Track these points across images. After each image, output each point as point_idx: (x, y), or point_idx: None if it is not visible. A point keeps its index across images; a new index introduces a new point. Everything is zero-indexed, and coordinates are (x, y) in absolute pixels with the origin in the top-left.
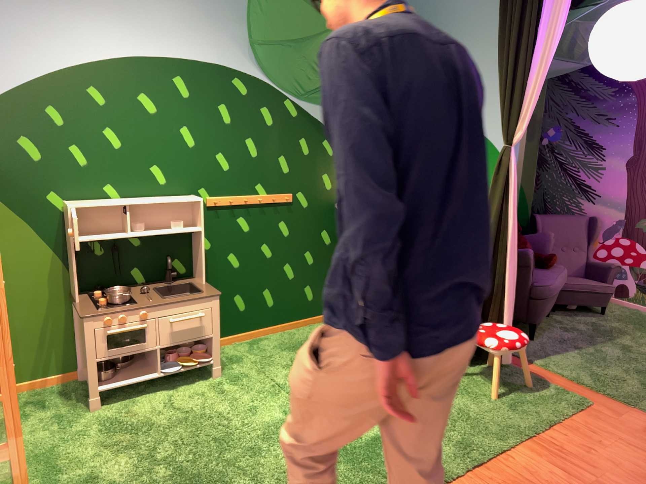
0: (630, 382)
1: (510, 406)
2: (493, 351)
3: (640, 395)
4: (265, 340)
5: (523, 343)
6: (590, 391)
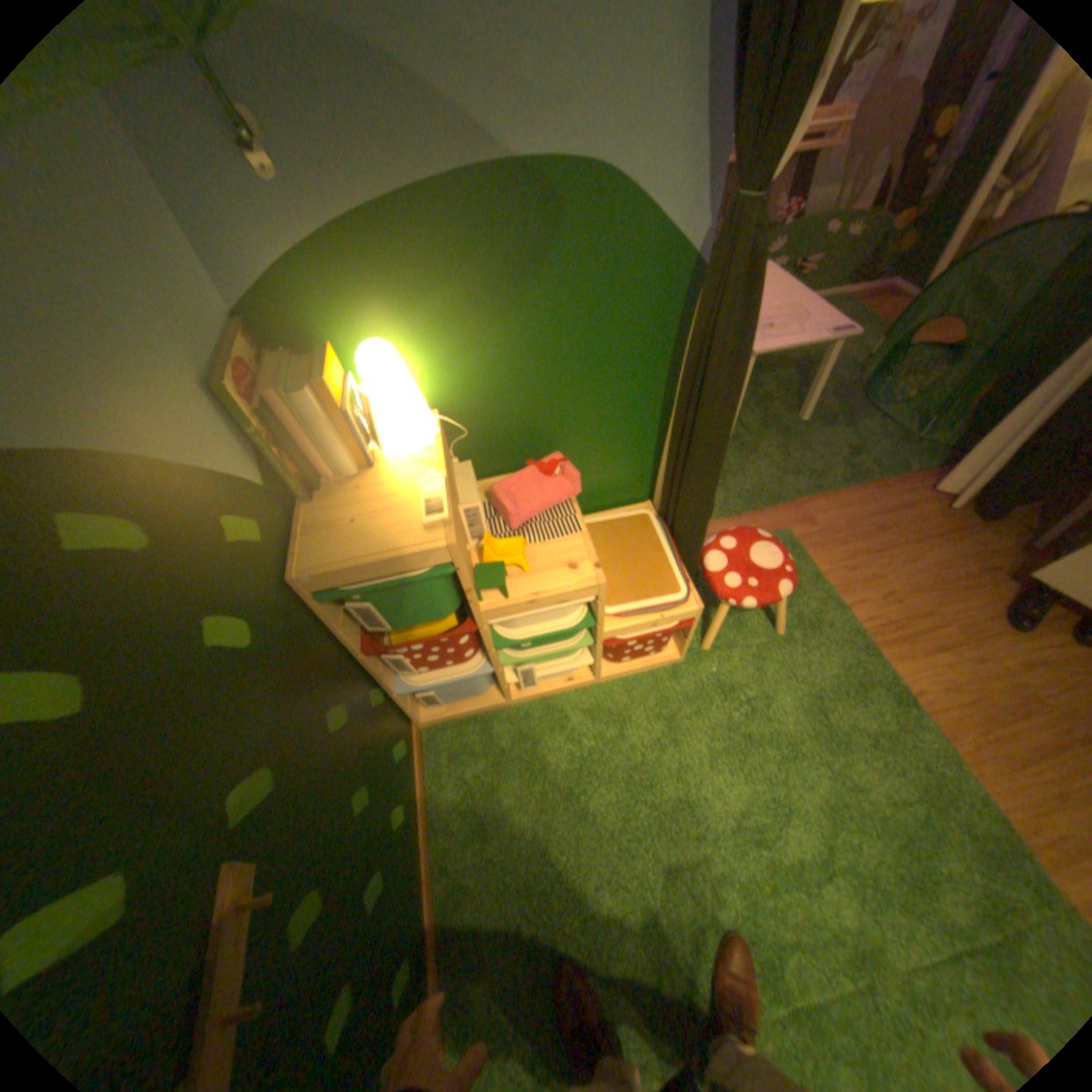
0: (743, 467)
1: (798, 623)
2: (788, 596)
3: (776, 479)
4: (463, 990)
5: (787, 550)
6: (756, 514)
